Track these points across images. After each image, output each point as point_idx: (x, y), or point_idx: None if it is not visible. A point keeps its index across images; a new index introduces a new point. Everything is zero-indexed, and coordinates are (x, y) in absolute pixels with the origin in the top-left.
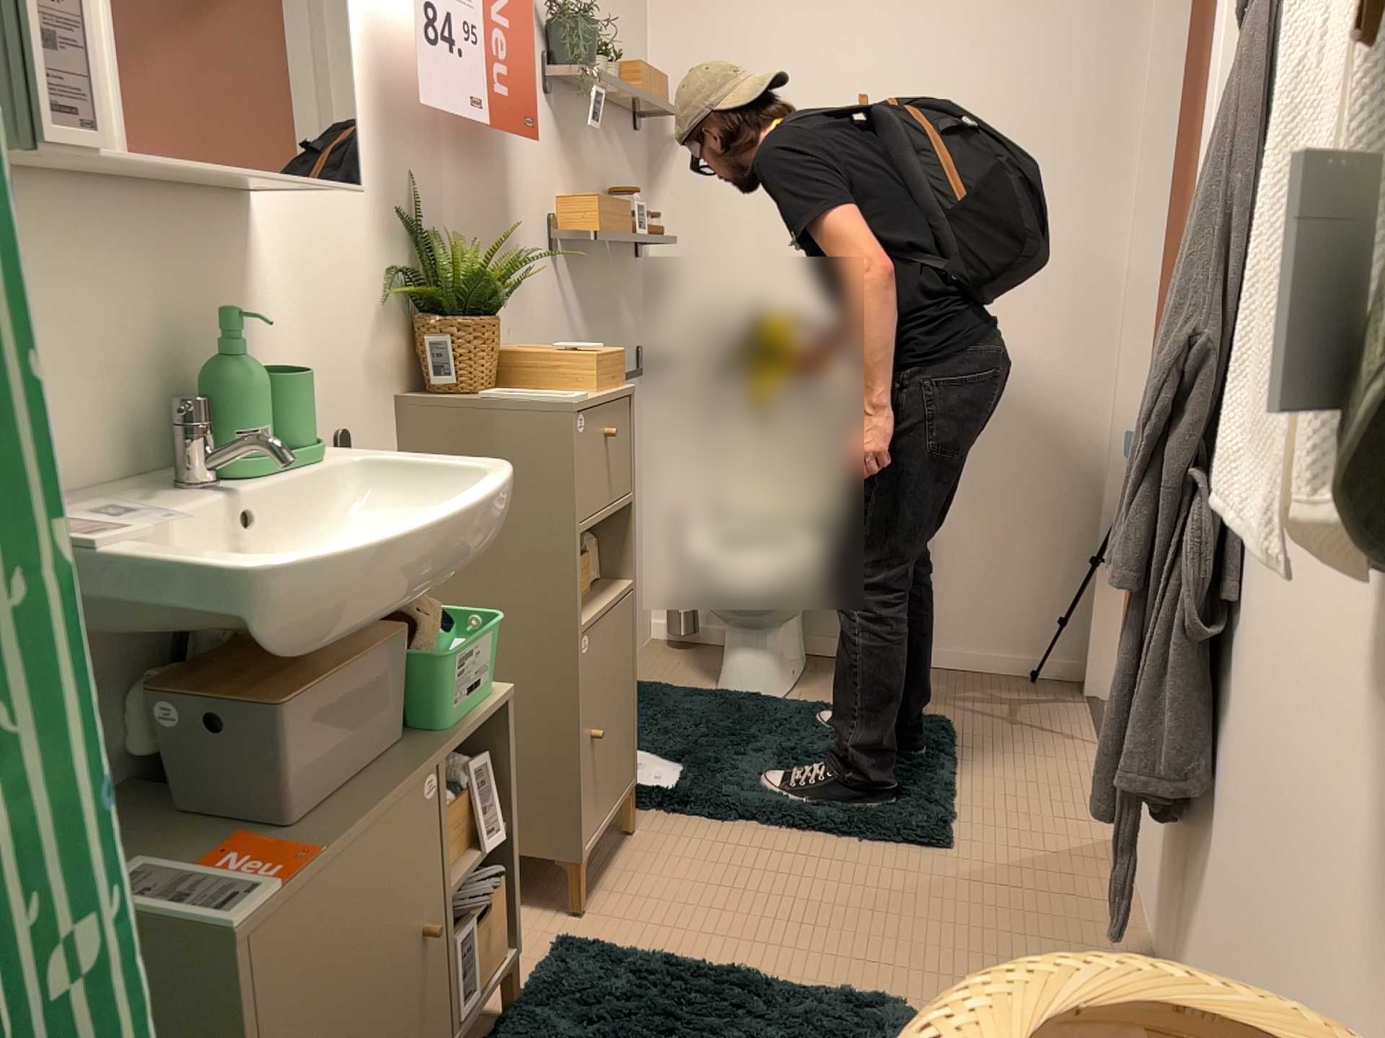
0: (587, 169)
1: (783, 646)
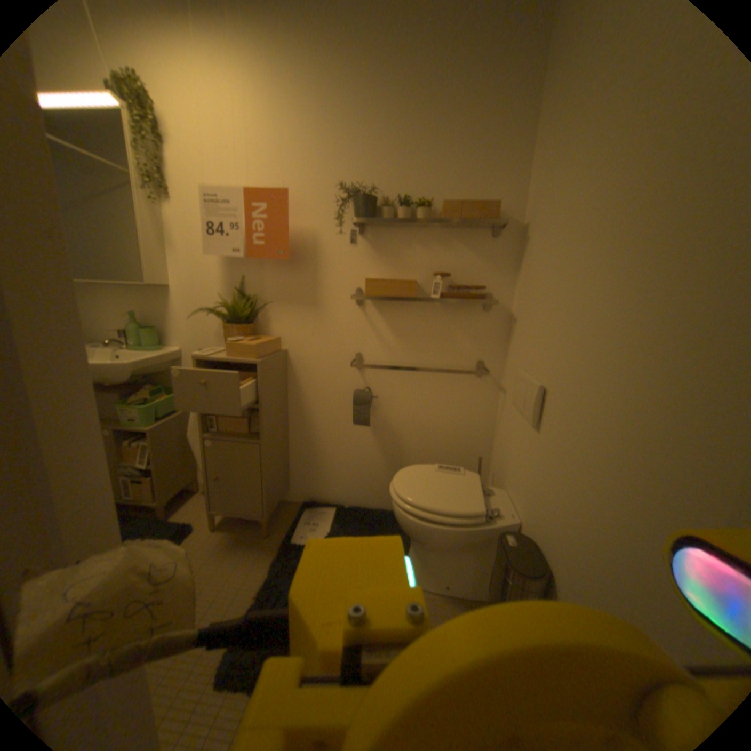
0: (408, 261)
1: (433, 561)
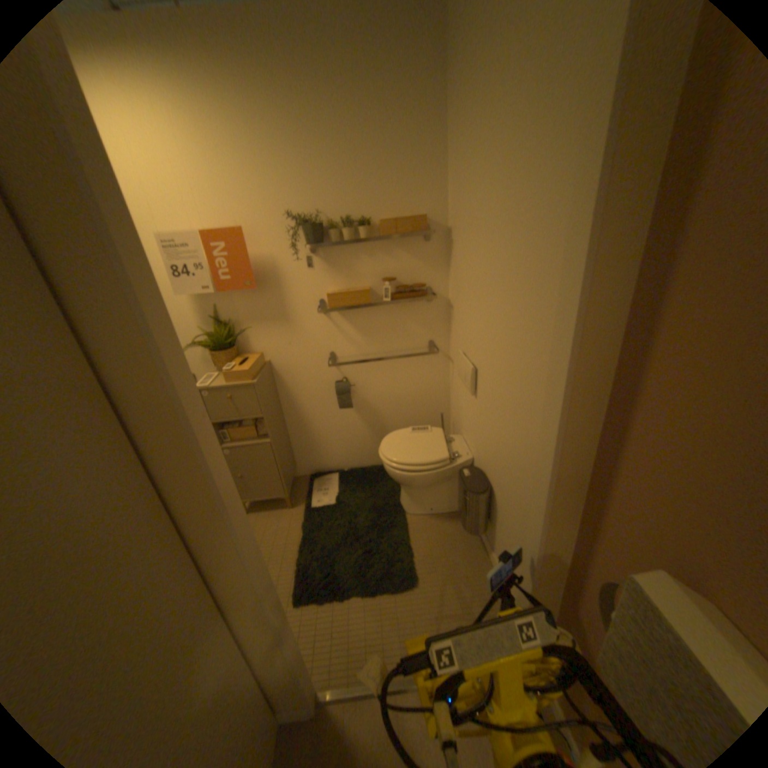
0: (359, 273)
1: (418, 496)
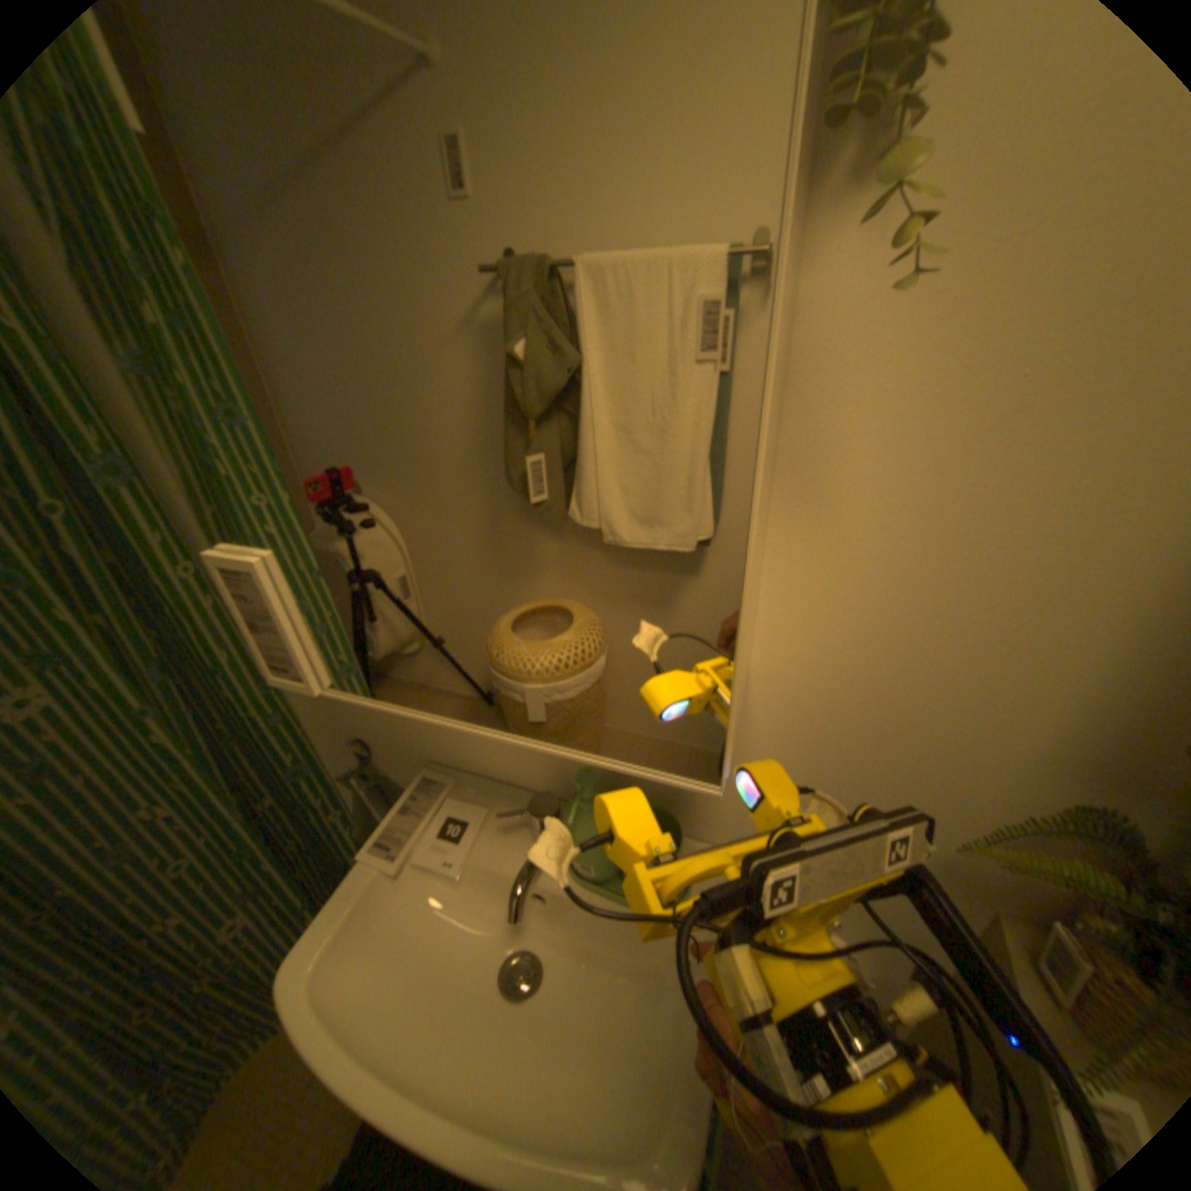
0: None
1: None
